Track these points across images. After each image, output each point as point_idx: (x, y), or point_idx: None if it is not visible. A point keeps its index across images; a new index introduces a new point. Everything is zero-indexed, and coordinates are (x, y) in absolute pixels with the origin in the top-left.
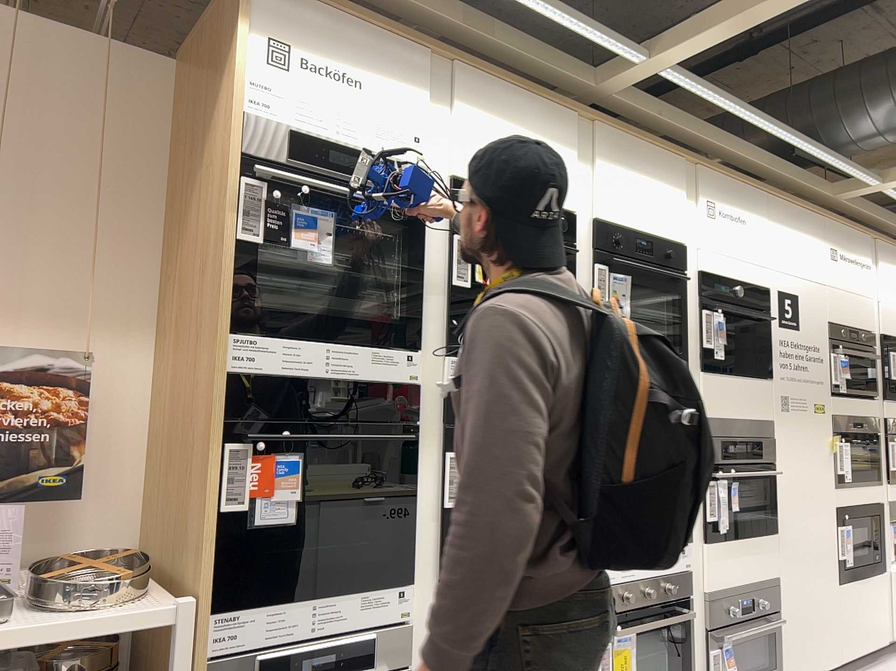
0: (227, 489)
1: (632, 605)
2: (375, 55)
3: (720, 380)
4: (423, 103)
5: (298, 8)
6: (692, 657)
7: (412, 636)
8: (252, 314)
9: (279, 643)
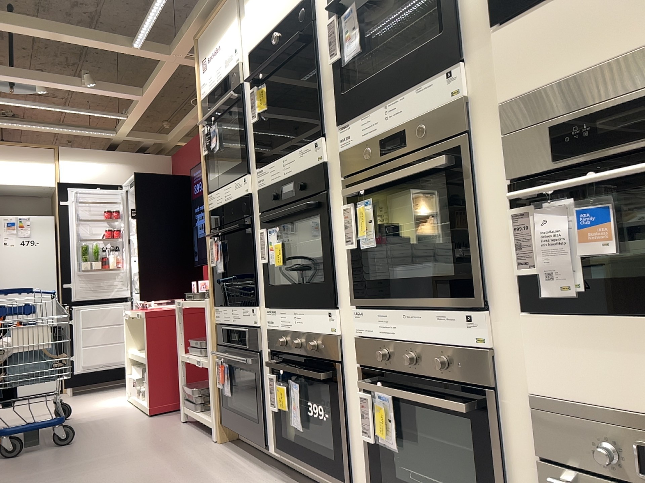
0: (210, 257)
1: (395, 369)
2: (220, 25)
3: (540, 14)
4: (234, 27)
5: (204, 38)
6: (494, 480)
7: (261, 336)
8: (210, 184)
9: (226, 324)
